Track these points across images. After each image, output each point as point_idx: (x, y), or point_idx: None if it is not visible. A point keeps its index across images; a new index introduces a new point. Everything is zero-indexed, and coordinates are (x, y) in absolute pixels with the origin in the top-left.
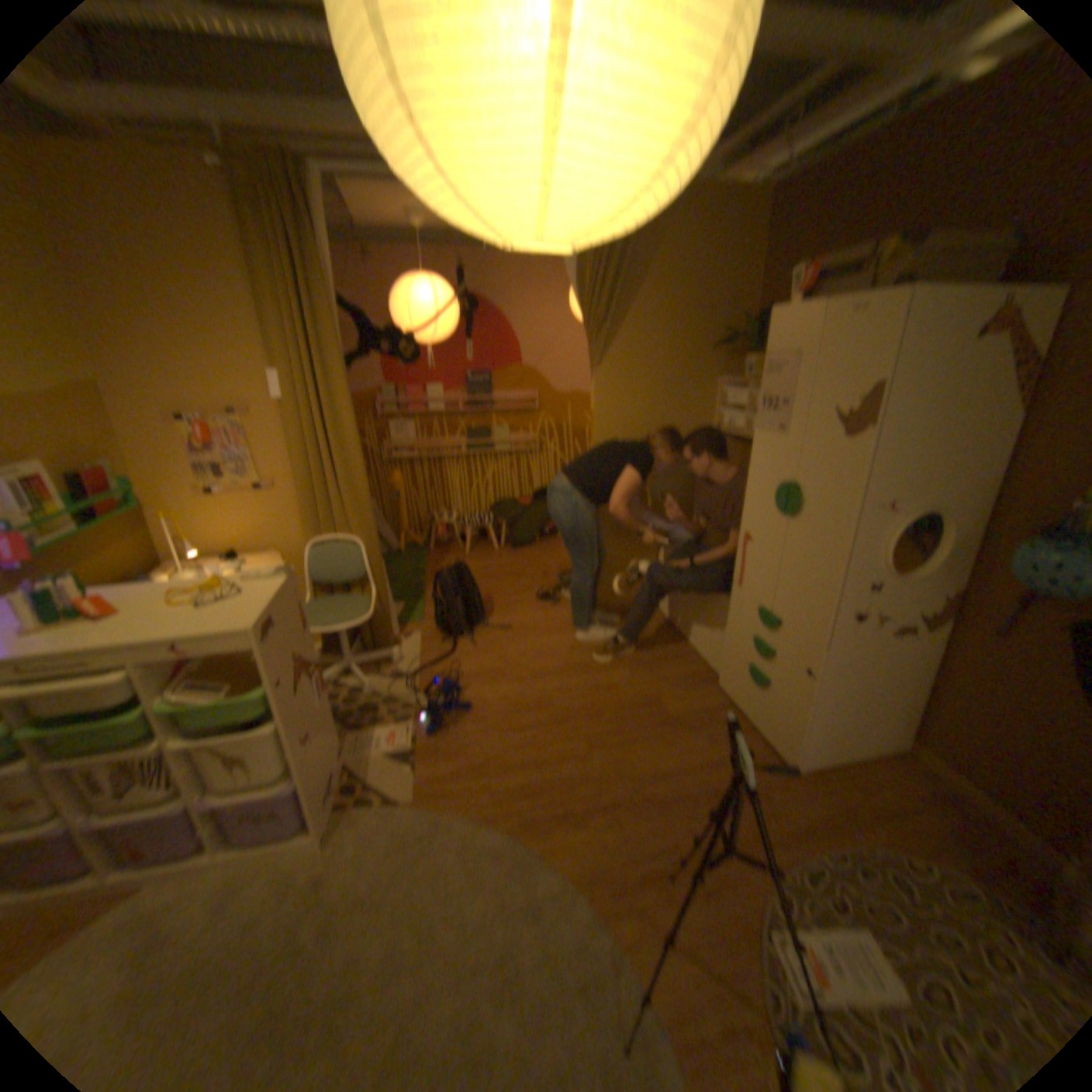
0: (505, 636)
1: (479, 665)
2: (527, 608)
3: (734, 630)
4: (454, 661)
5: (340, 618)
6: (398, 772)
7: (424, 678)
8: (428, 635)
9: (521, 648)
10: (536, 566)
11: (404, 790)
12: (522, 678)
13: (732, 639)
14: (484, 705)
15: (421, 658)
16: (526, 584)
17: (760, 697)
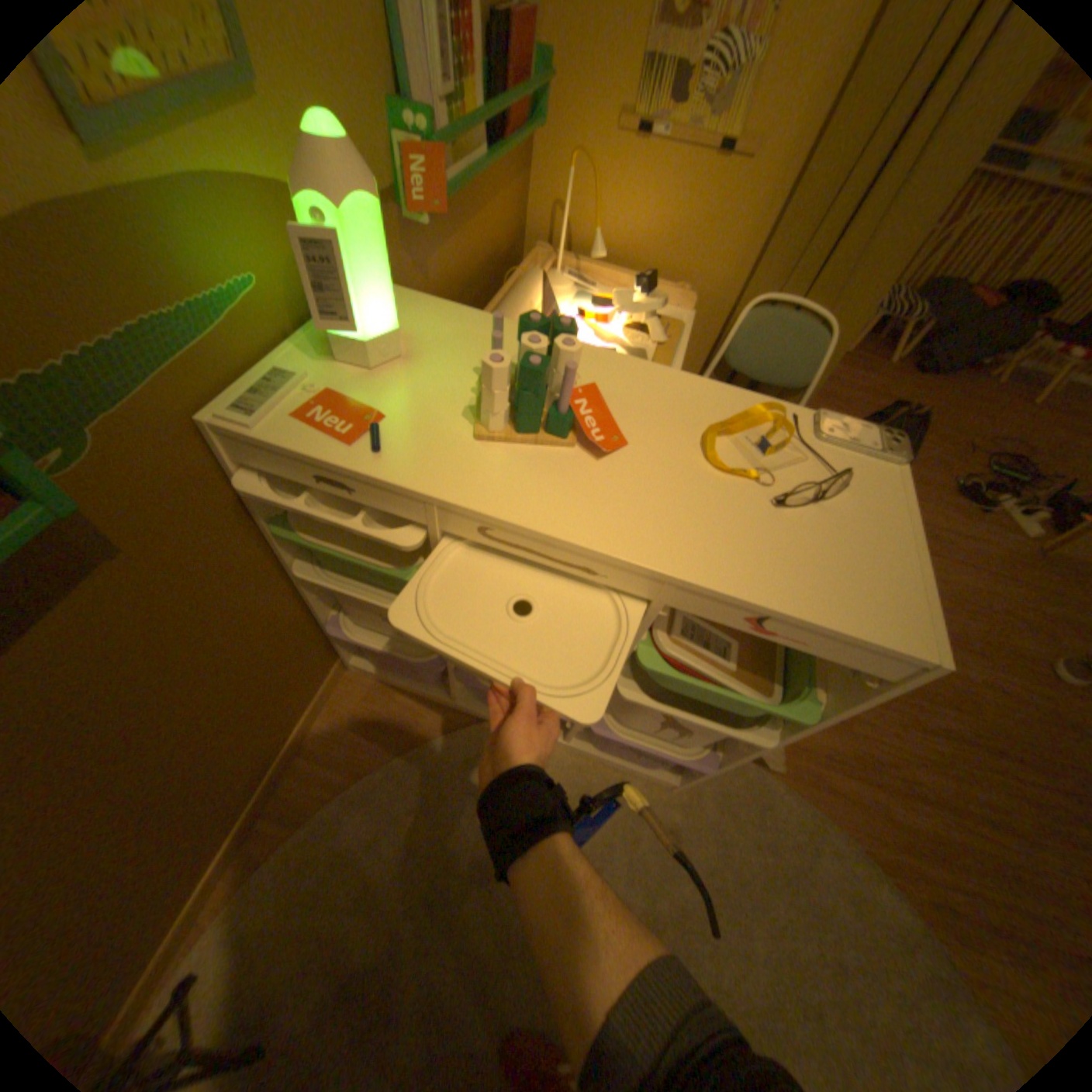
0: None
1: None
2: (942, 497)
3: None
4: None
5: None
6: None
7: None
8: None
9: None
10: (955, 416)
11: None
12: None
13: None
14: None
15: None
16: (939, 446)
17: None
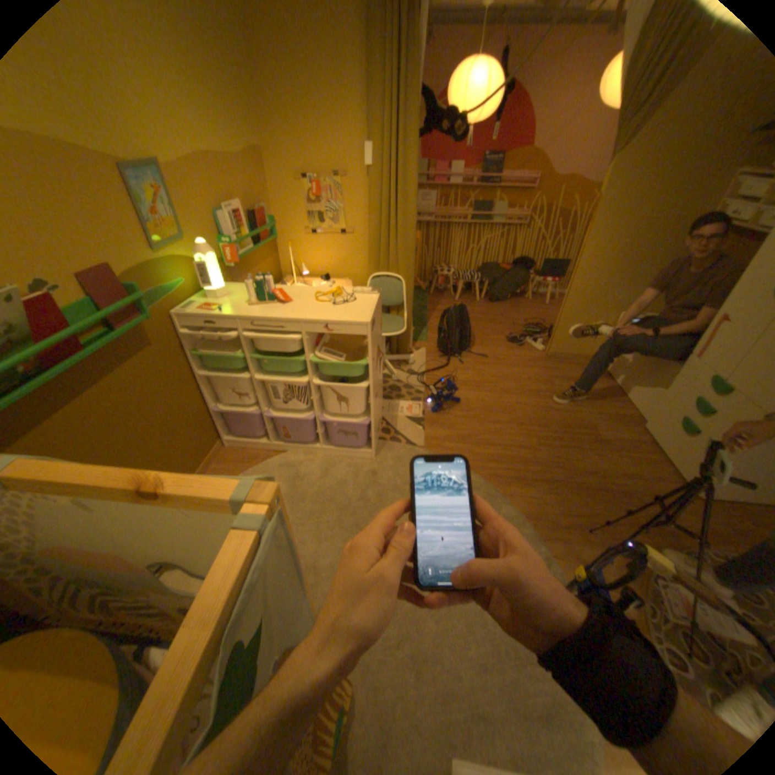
0: (483, 360)
1: (464, 375)
2: (499, 344)
3: (678, 388)
4: (447, 370)
5: (387, 327)
6: (414, 426)
7: (428, 376)
8: (430, 350)
9: (494, 370)
10: (507, 315)
11: (419, 437)
12: (494, 390)
13: (674, 394)
14: (468, 401)
15: (426, 363)
16: (498, 327)
17: (685, 439)
